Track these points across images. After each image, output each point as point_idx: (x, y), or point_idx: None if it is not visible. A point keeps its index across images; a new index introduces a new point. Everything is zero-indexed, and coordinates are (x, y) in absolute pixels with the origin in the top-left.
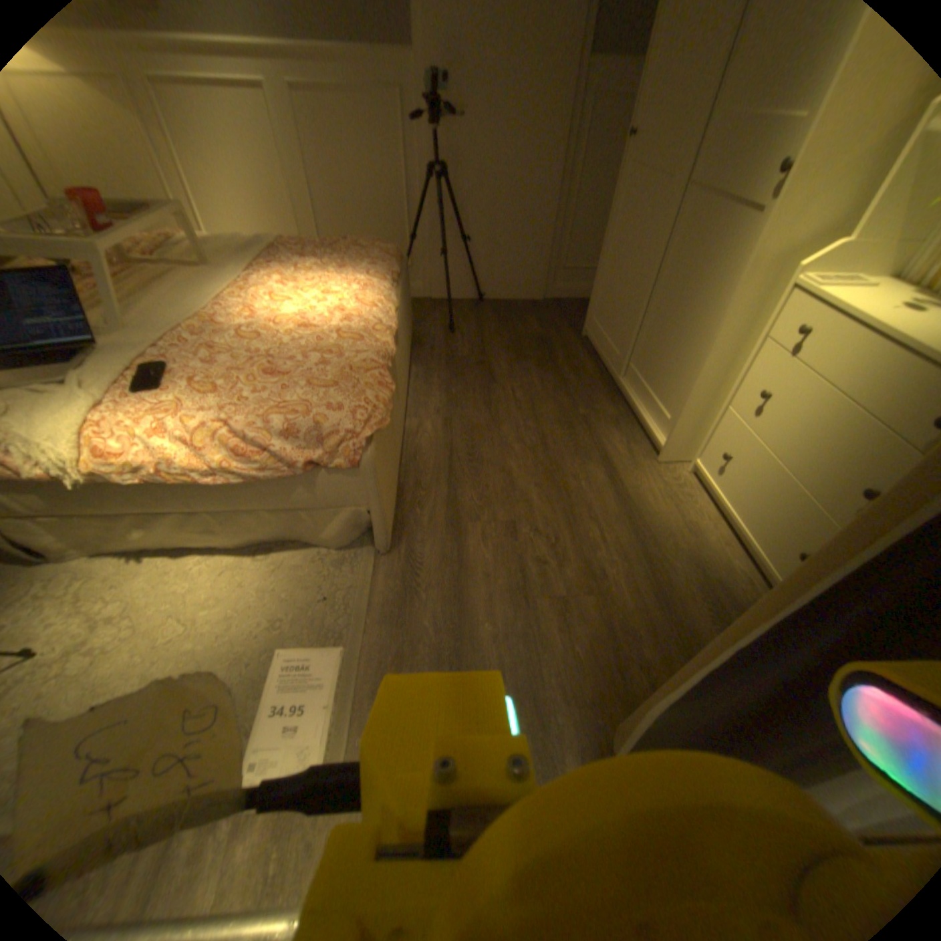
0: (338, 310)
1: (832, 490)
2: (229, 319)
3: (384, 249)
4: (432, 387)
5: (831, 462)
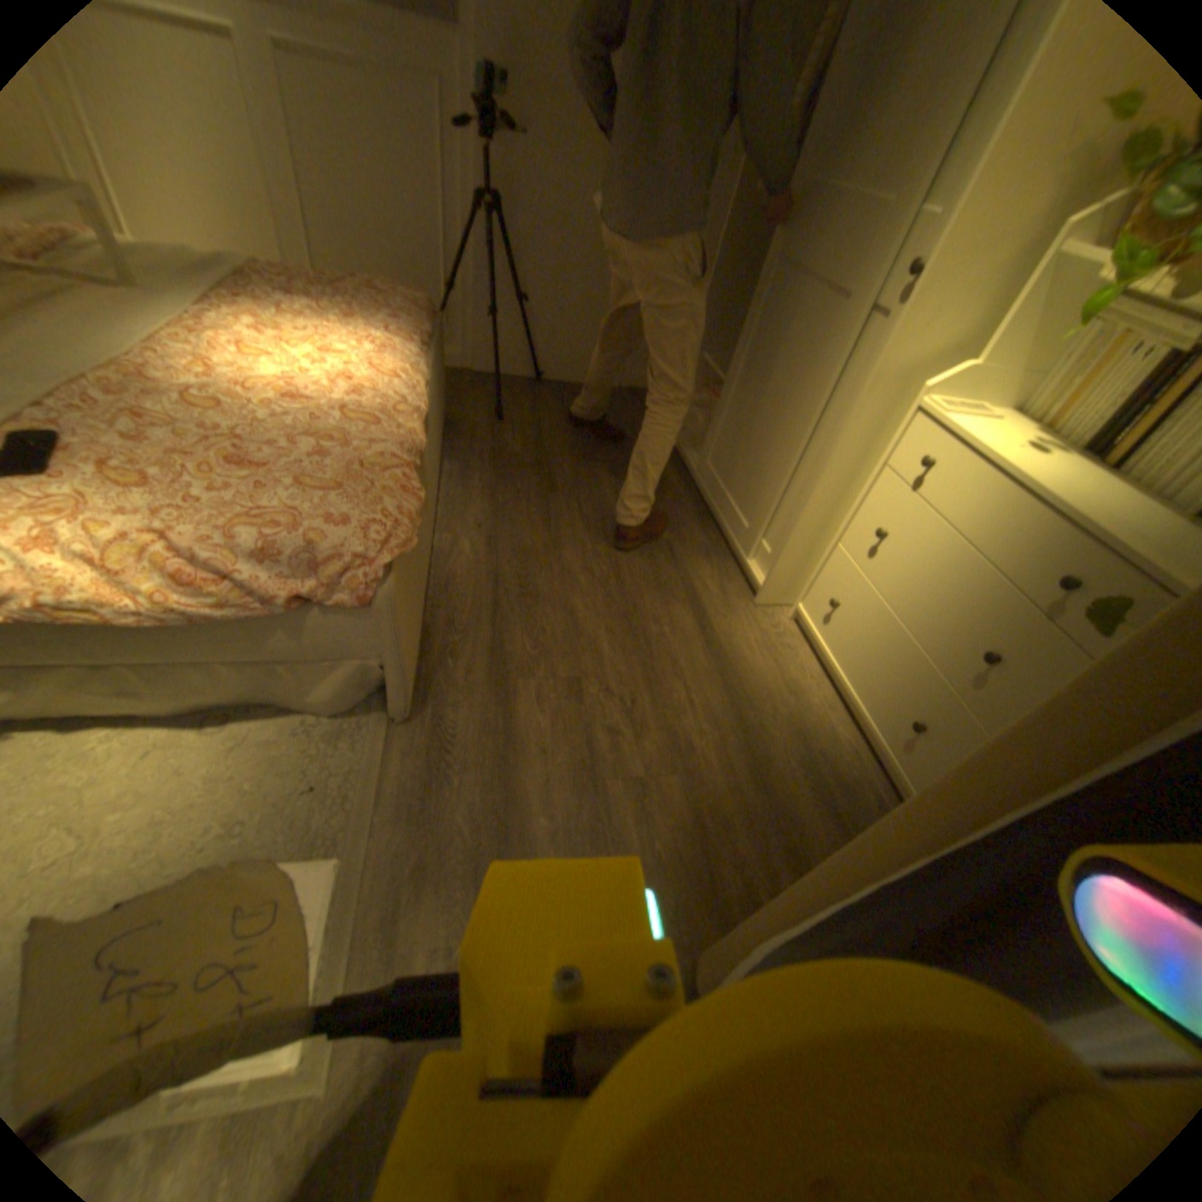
0: (342, 379)
1: (949, 650)
2: (168, 374)
3: (410, 298)
4: (471, 492)
5: (949, 618)
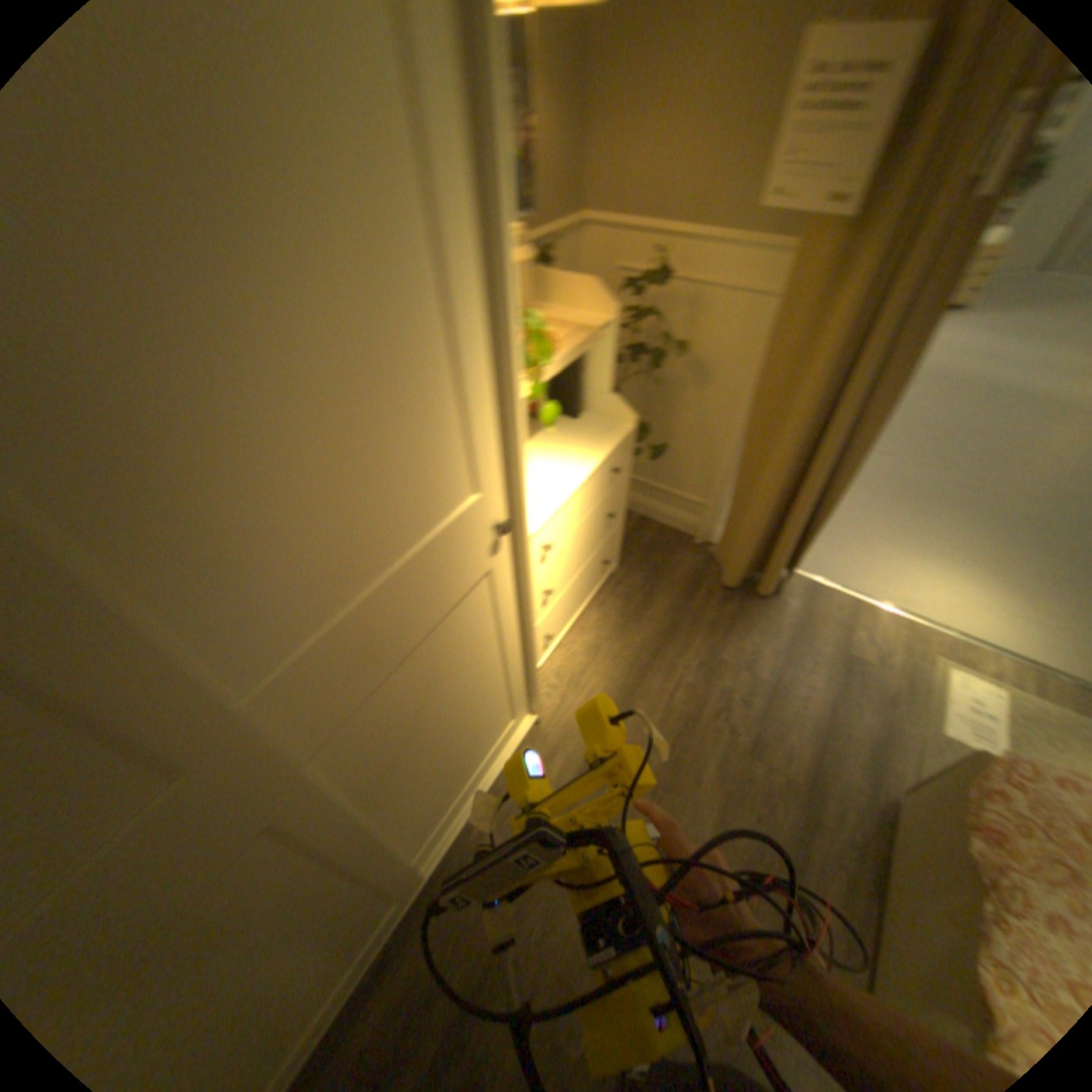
0: None
1: (595, 543)
2: None
3: None
4: None
5: (588, 542)
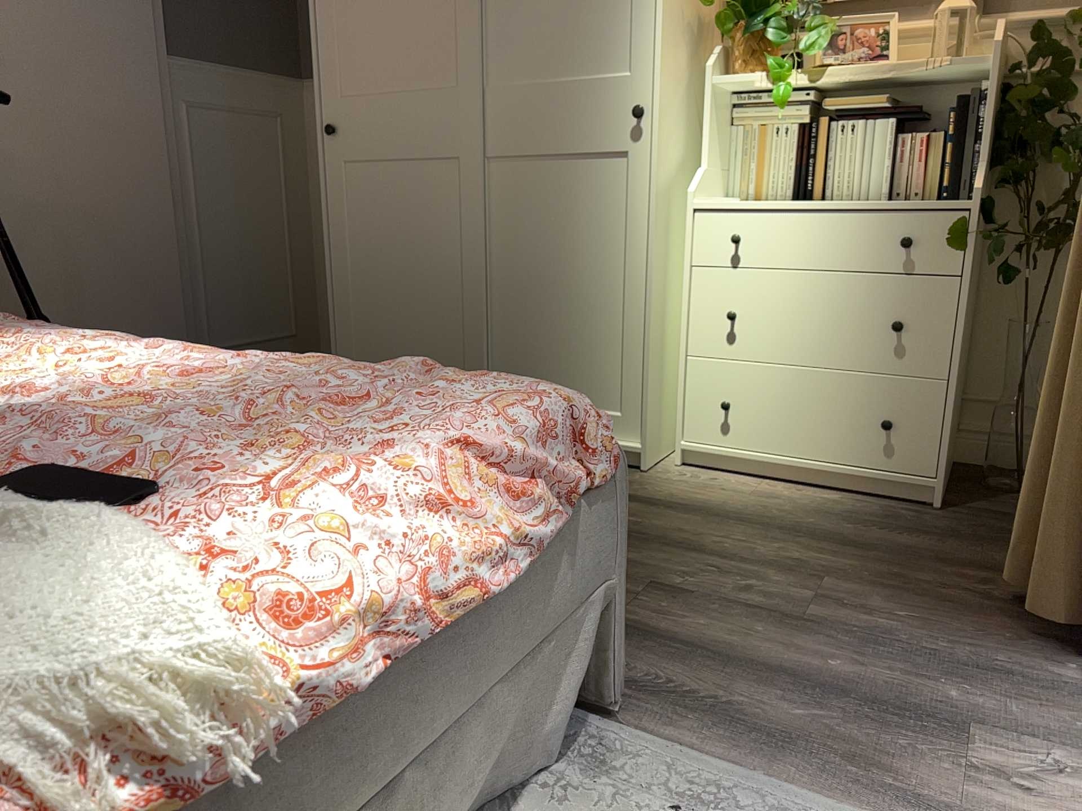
0: (178, 365)
1: (859, 354)
2: None
3: None
4: None
5: (840, 333)
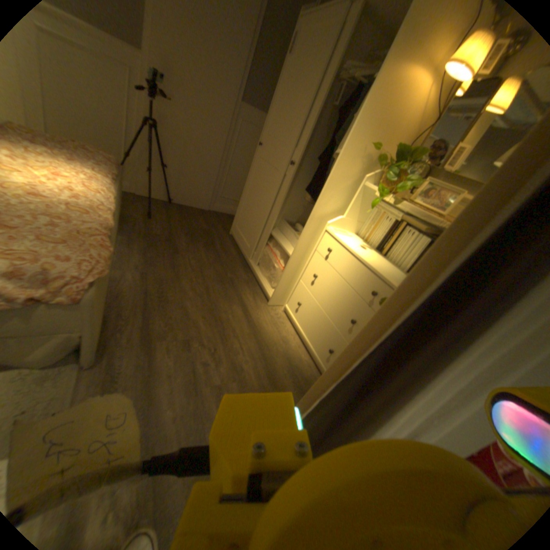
0: (68, 189)
1: (340, 319)
2: None
3: (107, 157)
4: (134, 250)
5: (339, 307)
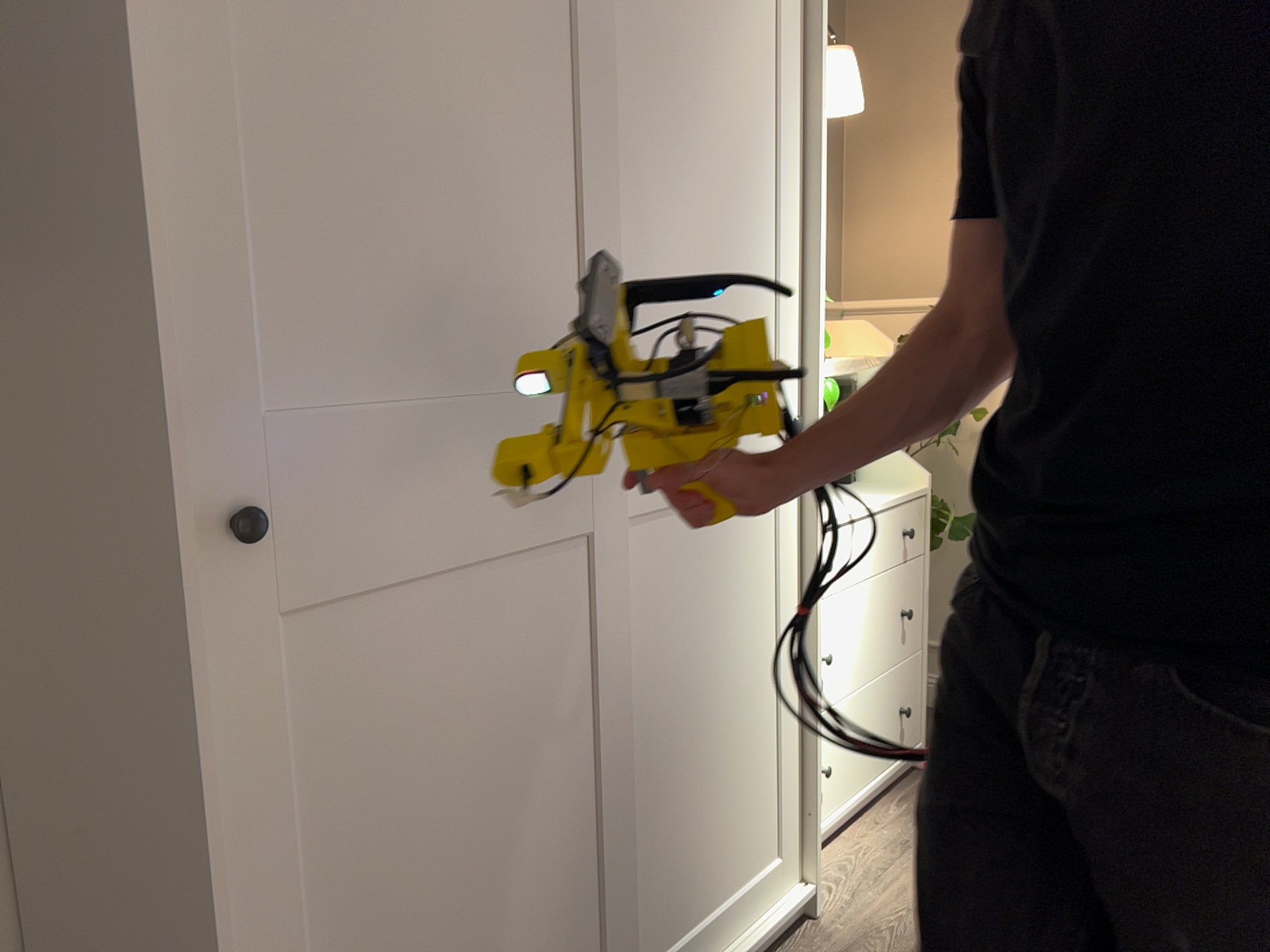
0: None
1: (889, 652)
2: None
3: None
4: None
5: (880, 637)
